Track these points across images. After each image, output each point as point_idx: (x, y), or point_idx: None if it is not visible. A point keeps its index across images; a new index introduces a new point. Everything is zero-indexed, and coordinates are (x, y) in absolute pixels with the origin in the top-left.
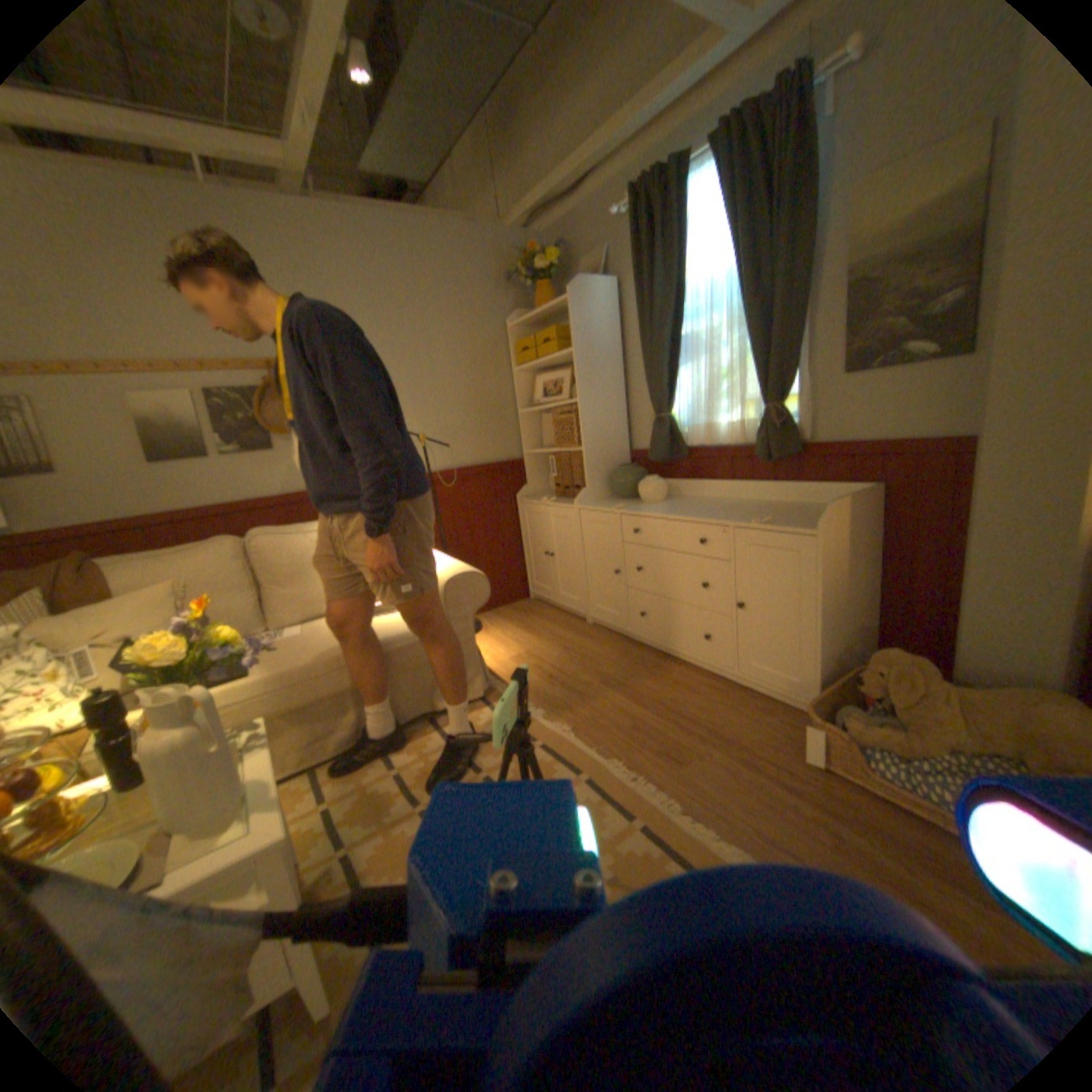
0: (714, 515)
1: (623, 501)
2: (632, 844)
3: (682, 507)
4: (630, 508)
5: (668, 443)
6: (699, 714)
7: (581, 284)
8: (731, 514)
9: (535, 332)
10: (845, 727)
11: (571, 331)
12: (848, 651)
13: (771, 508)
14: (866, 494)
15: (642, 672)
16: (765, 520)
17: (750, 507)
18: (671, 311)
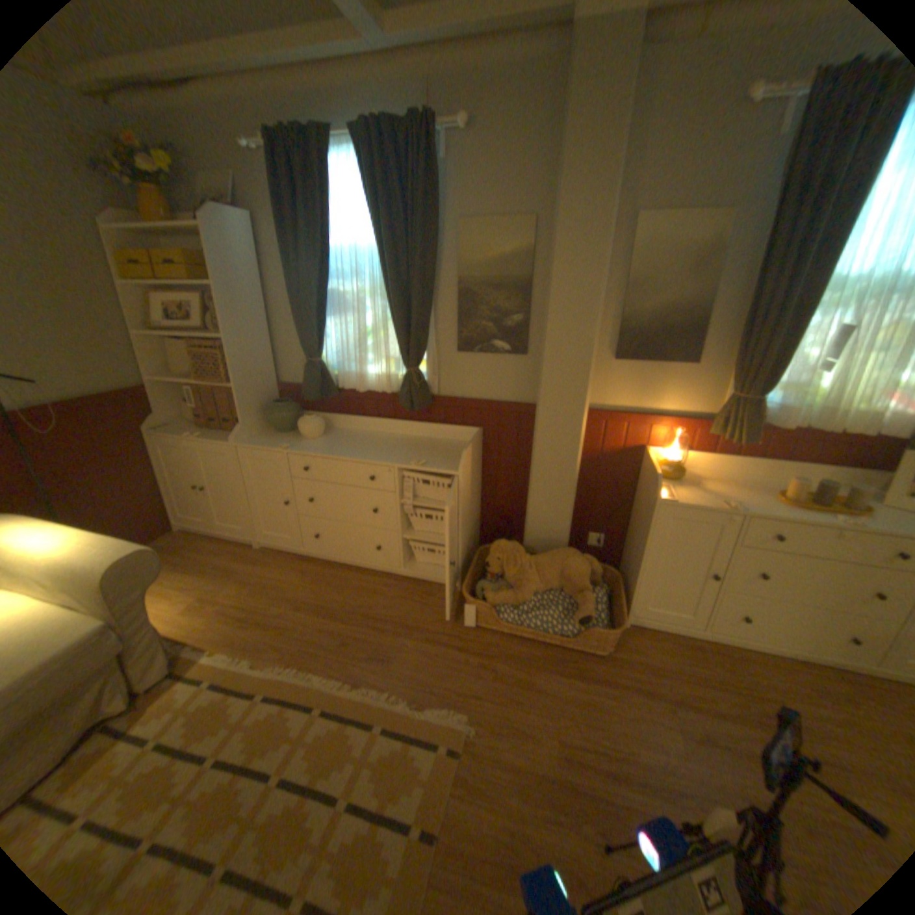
0: (377, 456)
1: (282, 436)
2: (377, 750)
3: (344, 445)
4: (296, 447)
5: (322, 386)
6: (384, 613)
7: (214, 215)
8: (389, 453)
9: (142, 241)
10: (482, 597)
11: (201, 259)
12: (469, 539)
13: (415, 446)
14: (475, 439)
15: (326, 588)
16: (421, 464)
17: (399, 444)
18: (318, 270)
